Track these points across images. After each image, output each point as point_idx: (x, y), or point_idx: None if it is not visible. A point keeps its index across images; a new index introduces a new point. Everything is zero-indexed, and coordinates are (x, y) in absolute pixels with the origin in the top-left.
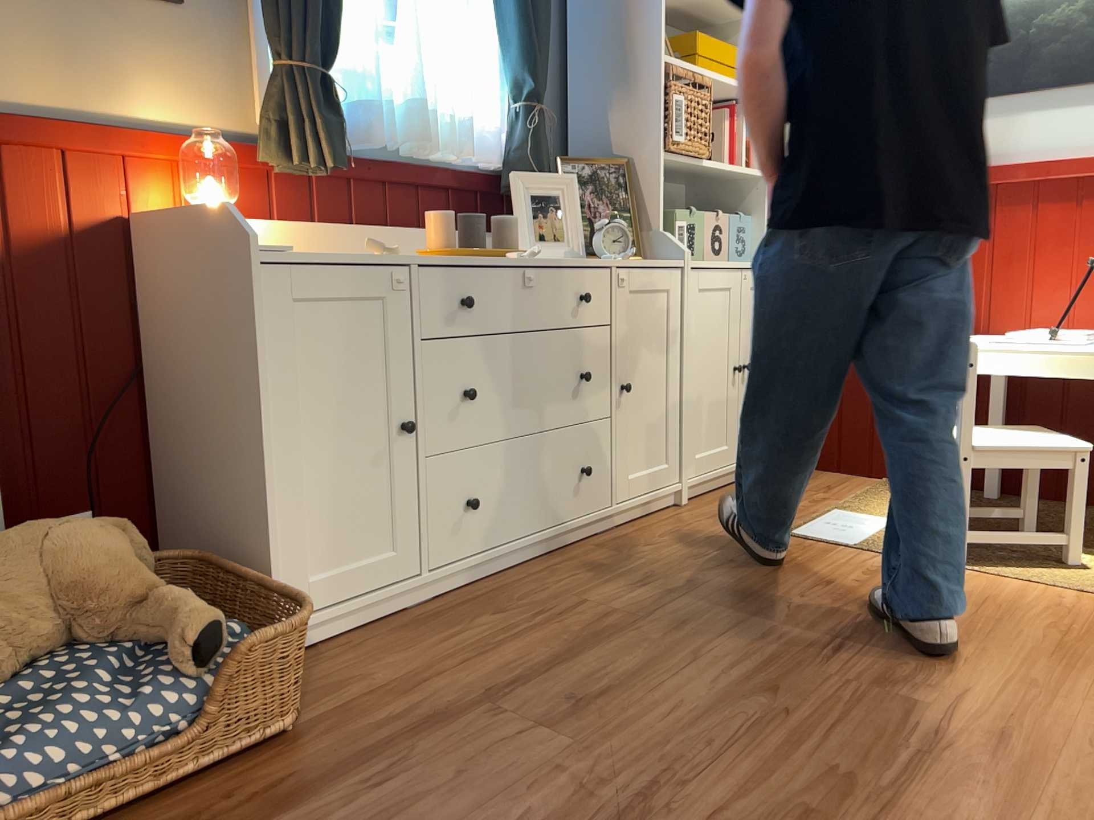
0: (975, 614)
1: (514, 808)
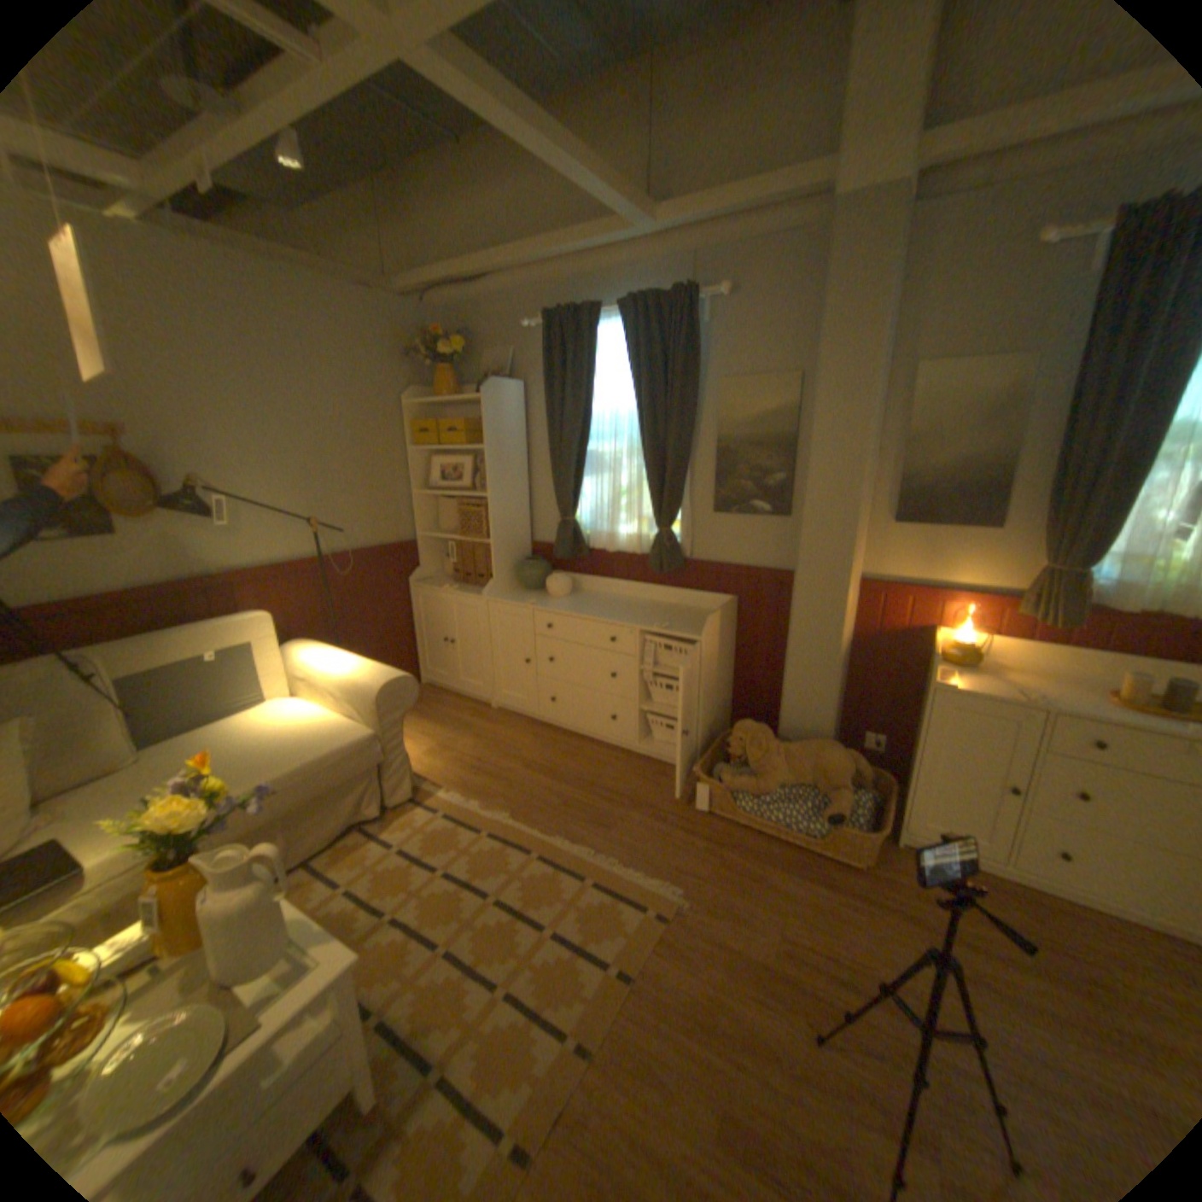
0: None
1: (881, 965)
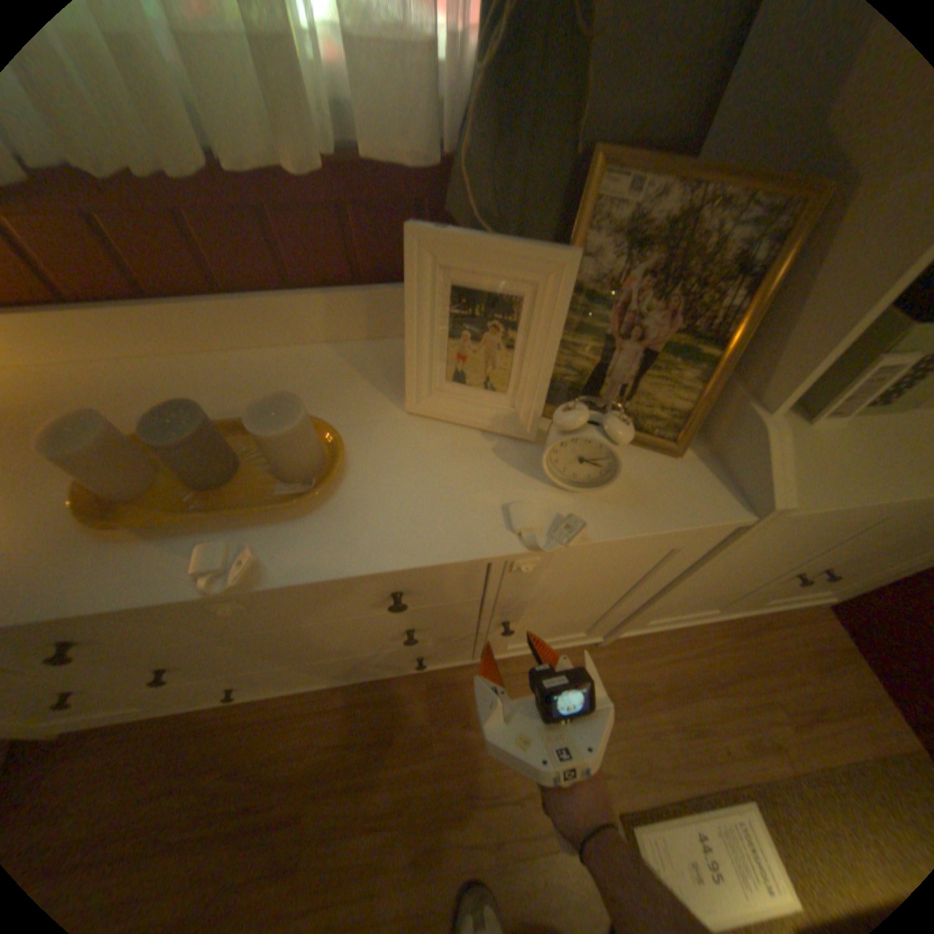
0: None
1: None
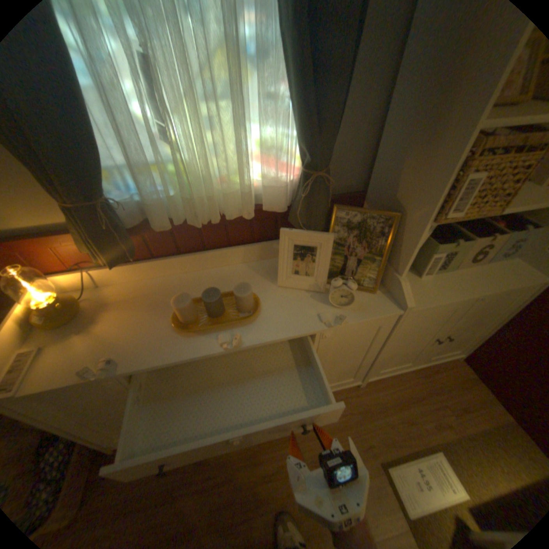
0: None
1: None
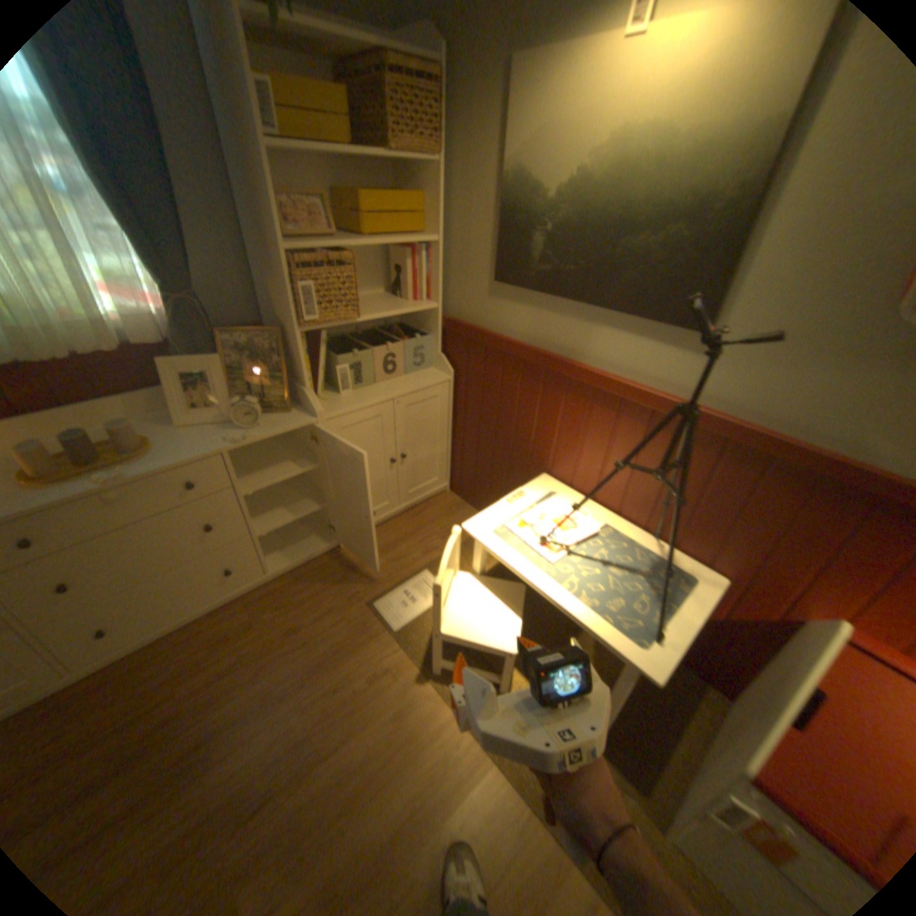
0: (383, 765)
1: None
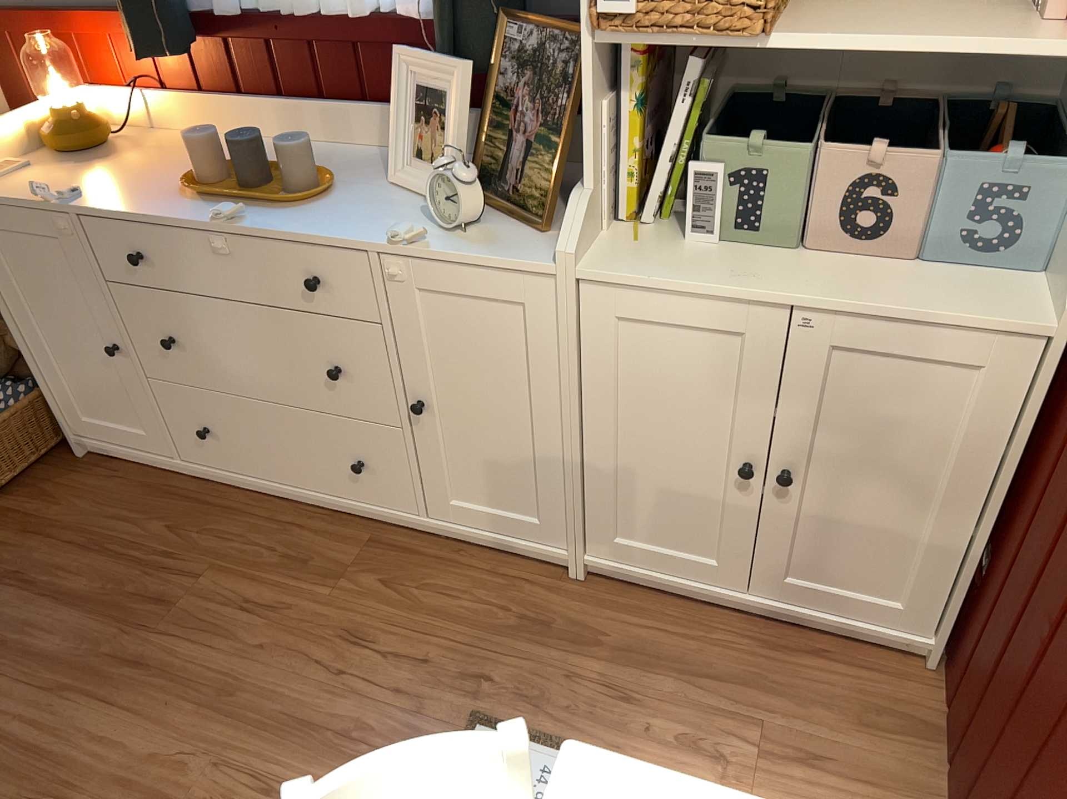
0: None
1: None
